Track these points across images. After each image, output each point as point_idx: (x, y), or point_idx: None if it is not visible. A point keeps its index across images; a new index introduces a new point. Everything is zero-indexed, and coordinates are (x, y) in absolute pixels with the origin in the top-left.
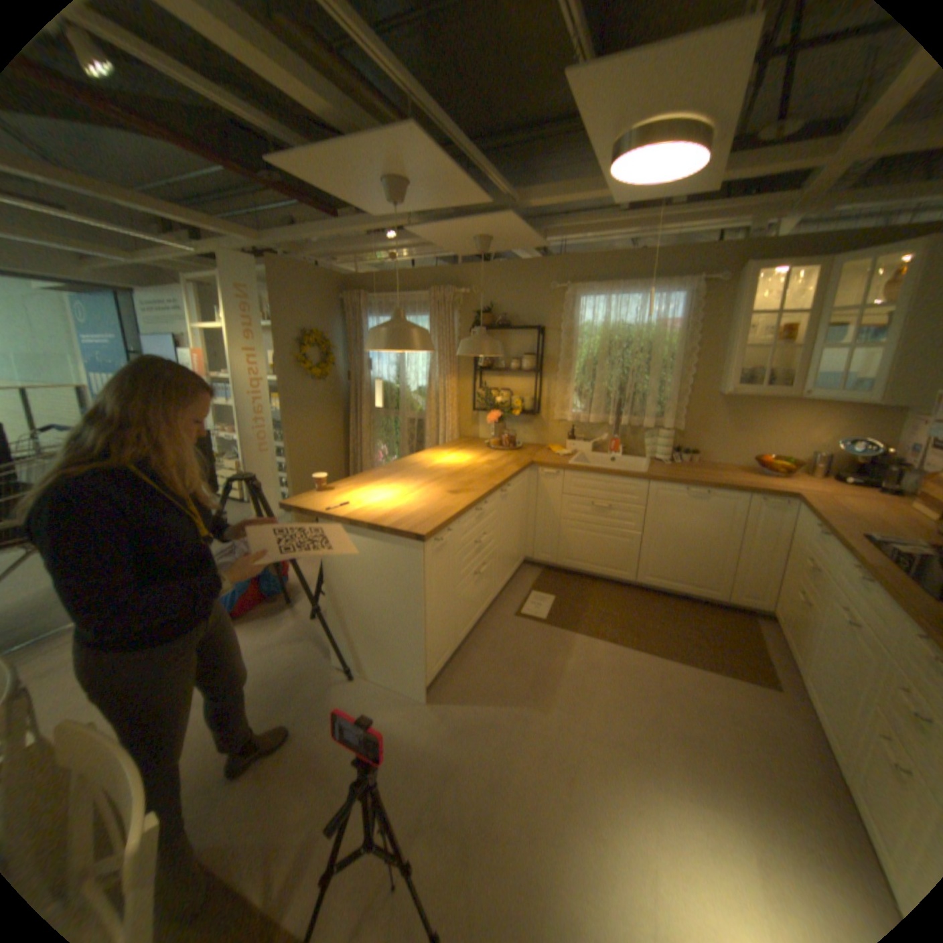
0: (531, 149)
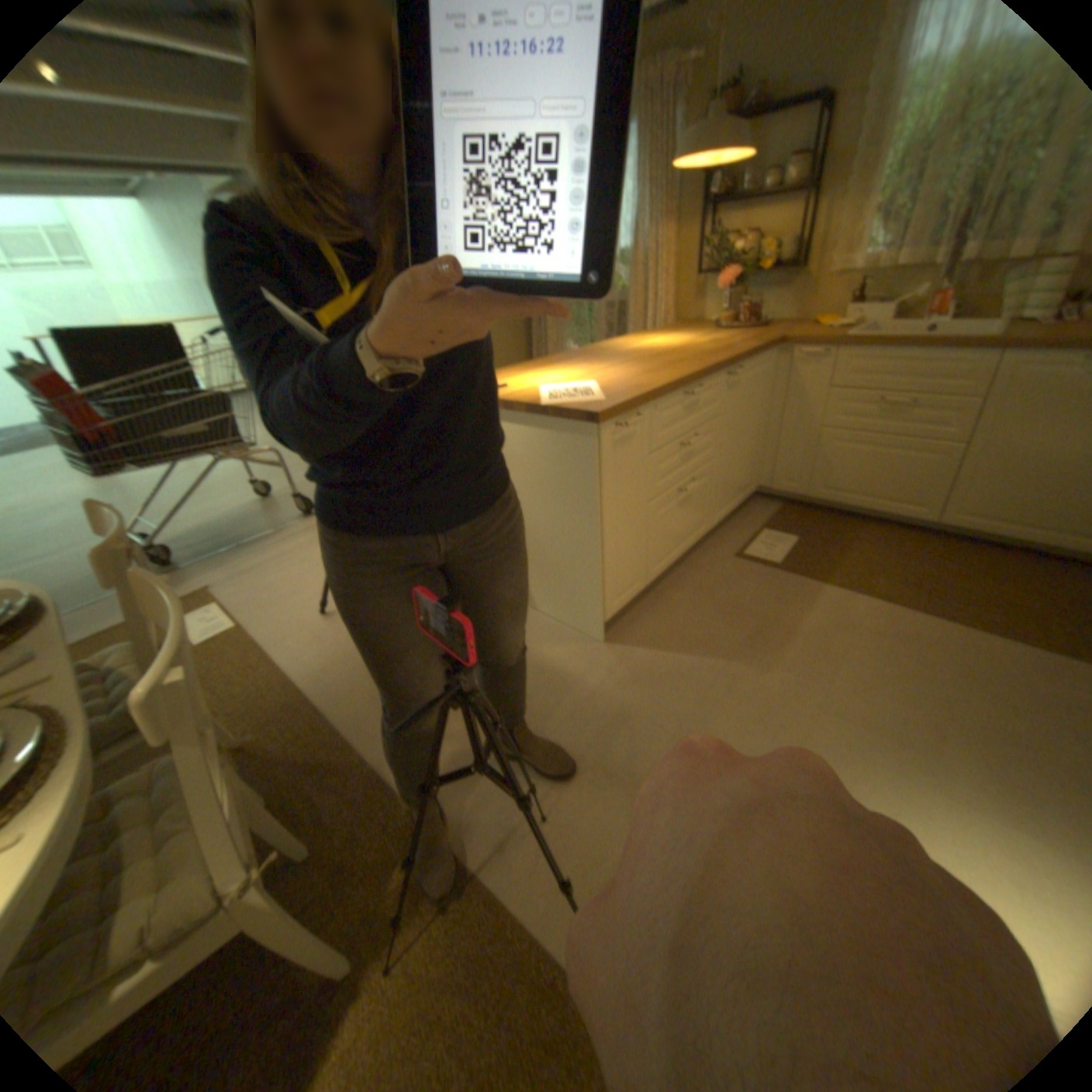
0: None
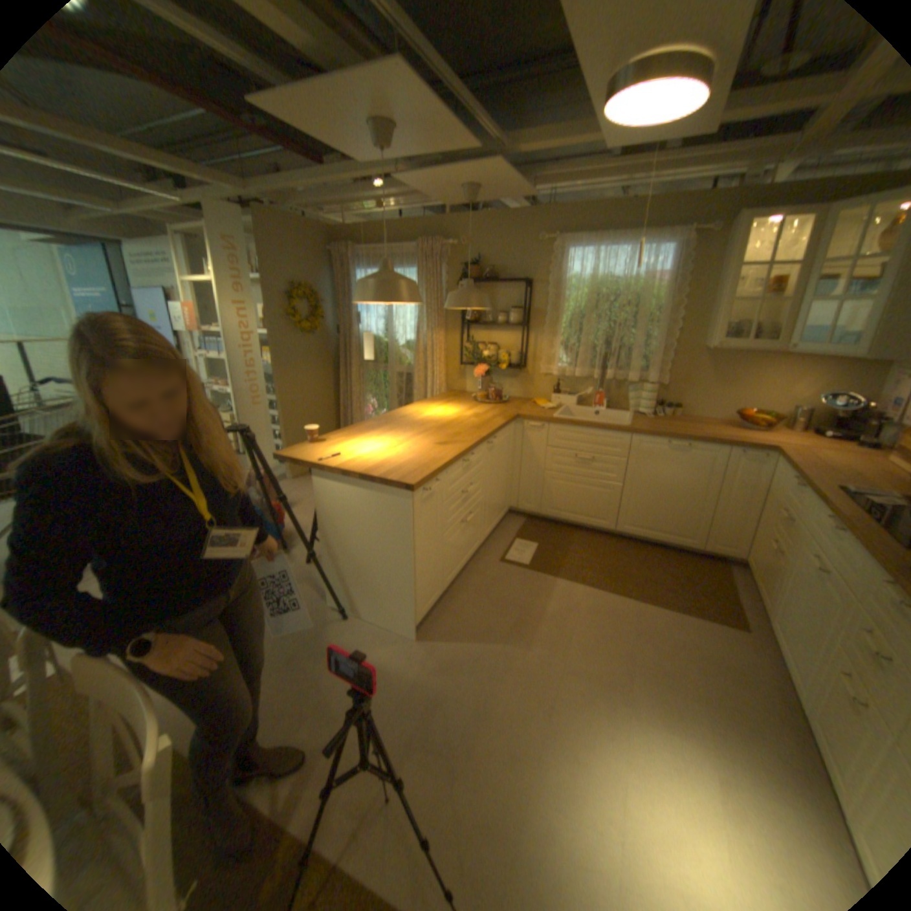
0: (522, 89)
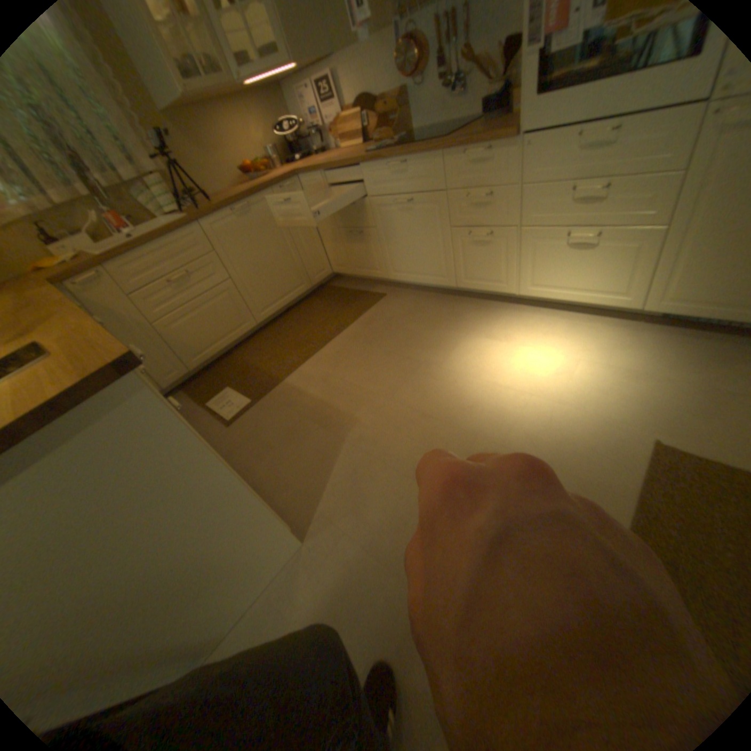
0: None
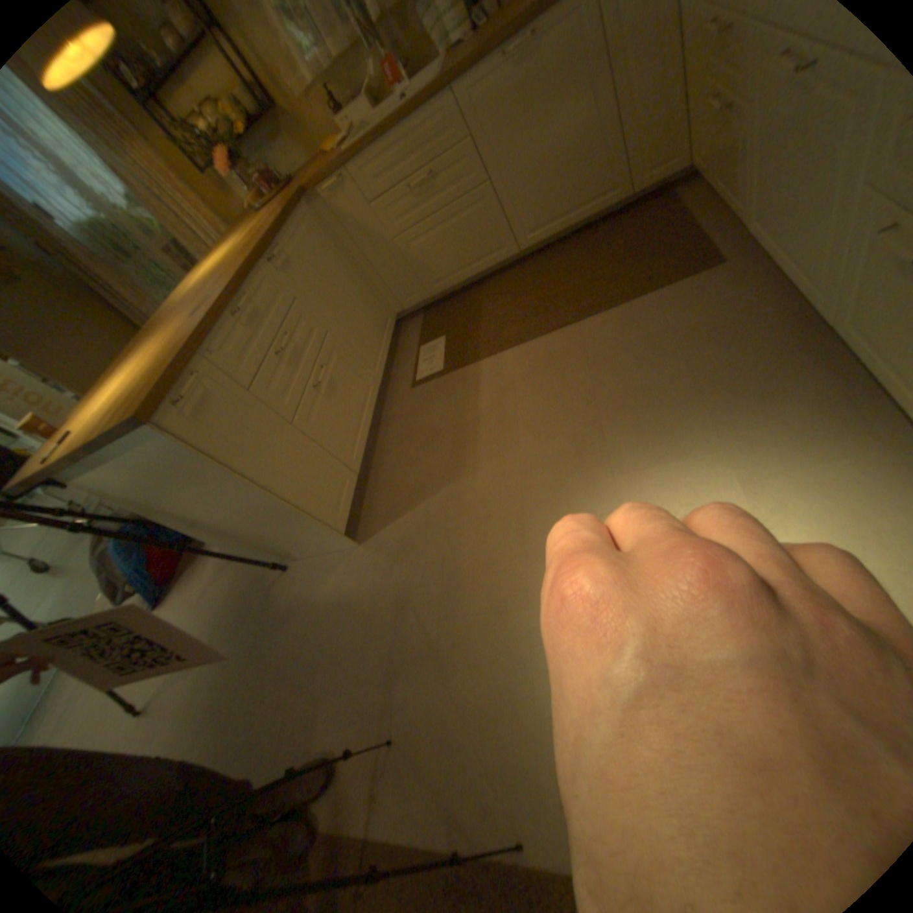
0: None
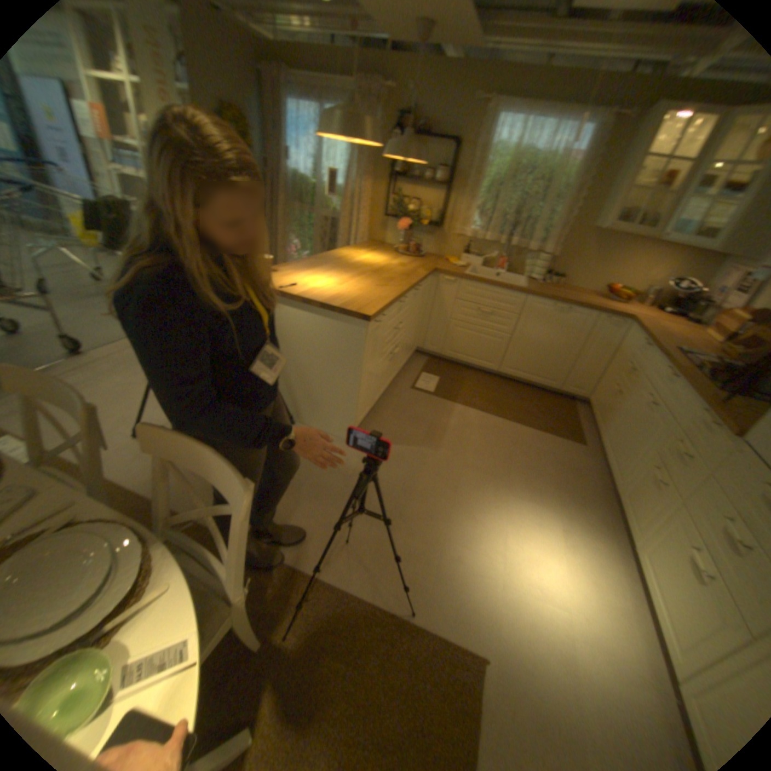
0: None
